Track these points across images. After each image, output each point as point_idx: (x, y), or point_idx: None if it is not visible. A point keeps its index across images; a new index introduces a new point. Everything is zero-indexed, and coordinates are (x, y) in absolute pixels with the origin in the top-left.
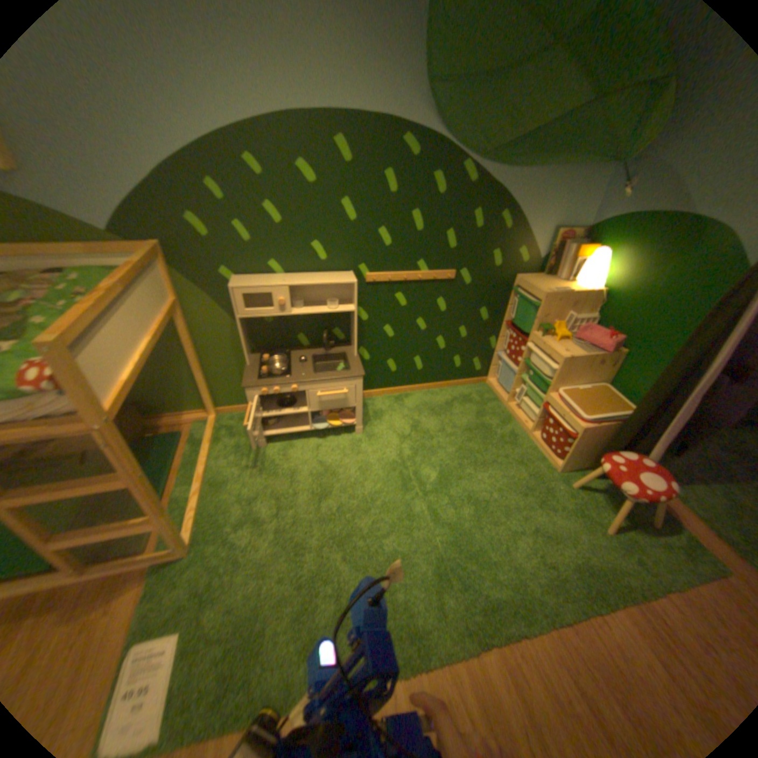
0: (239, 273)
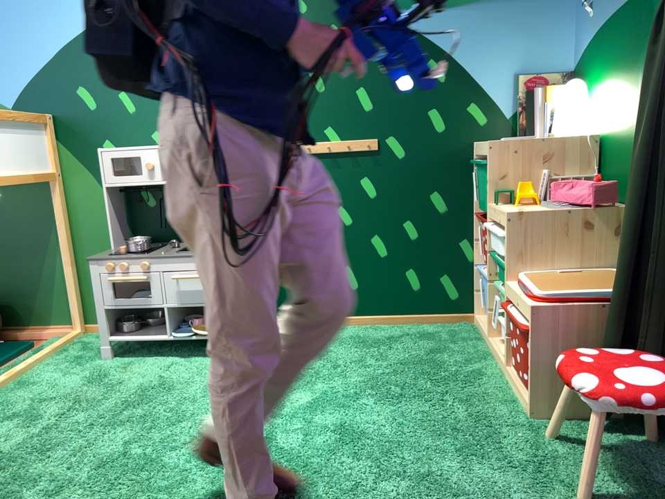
0: (121, 147)
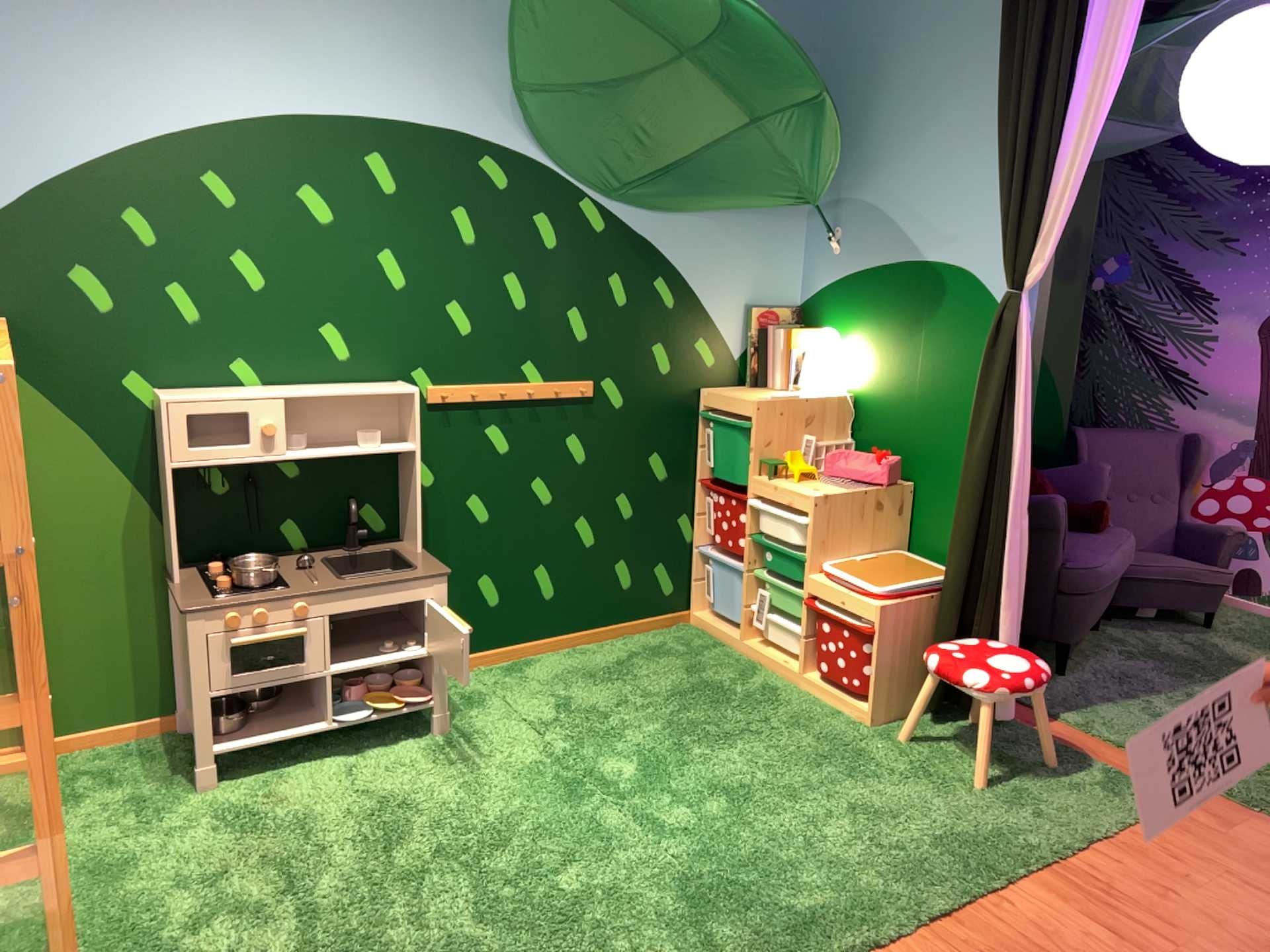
0: (176, 388)
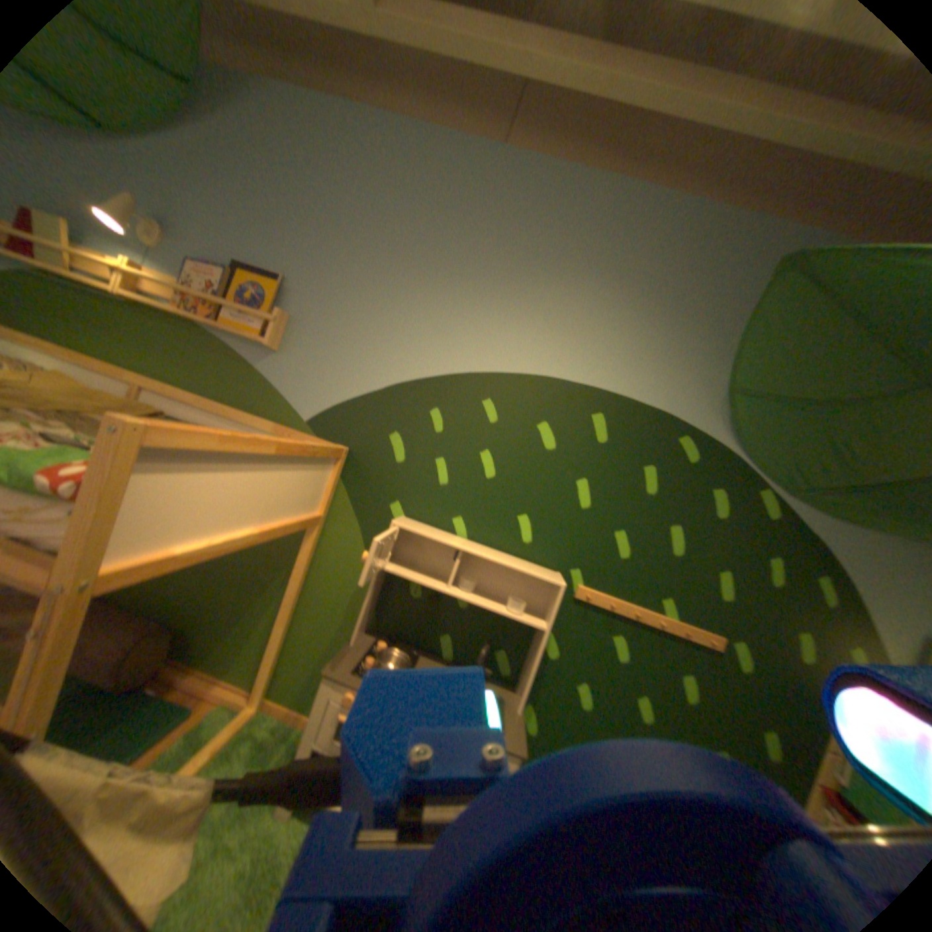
0: (410, 515)
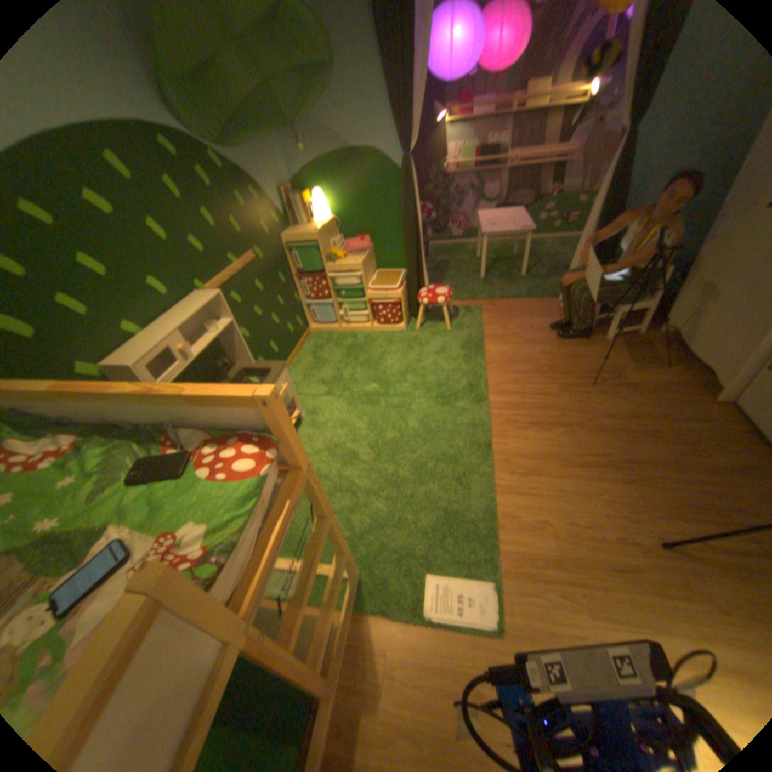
0: (97, 358)
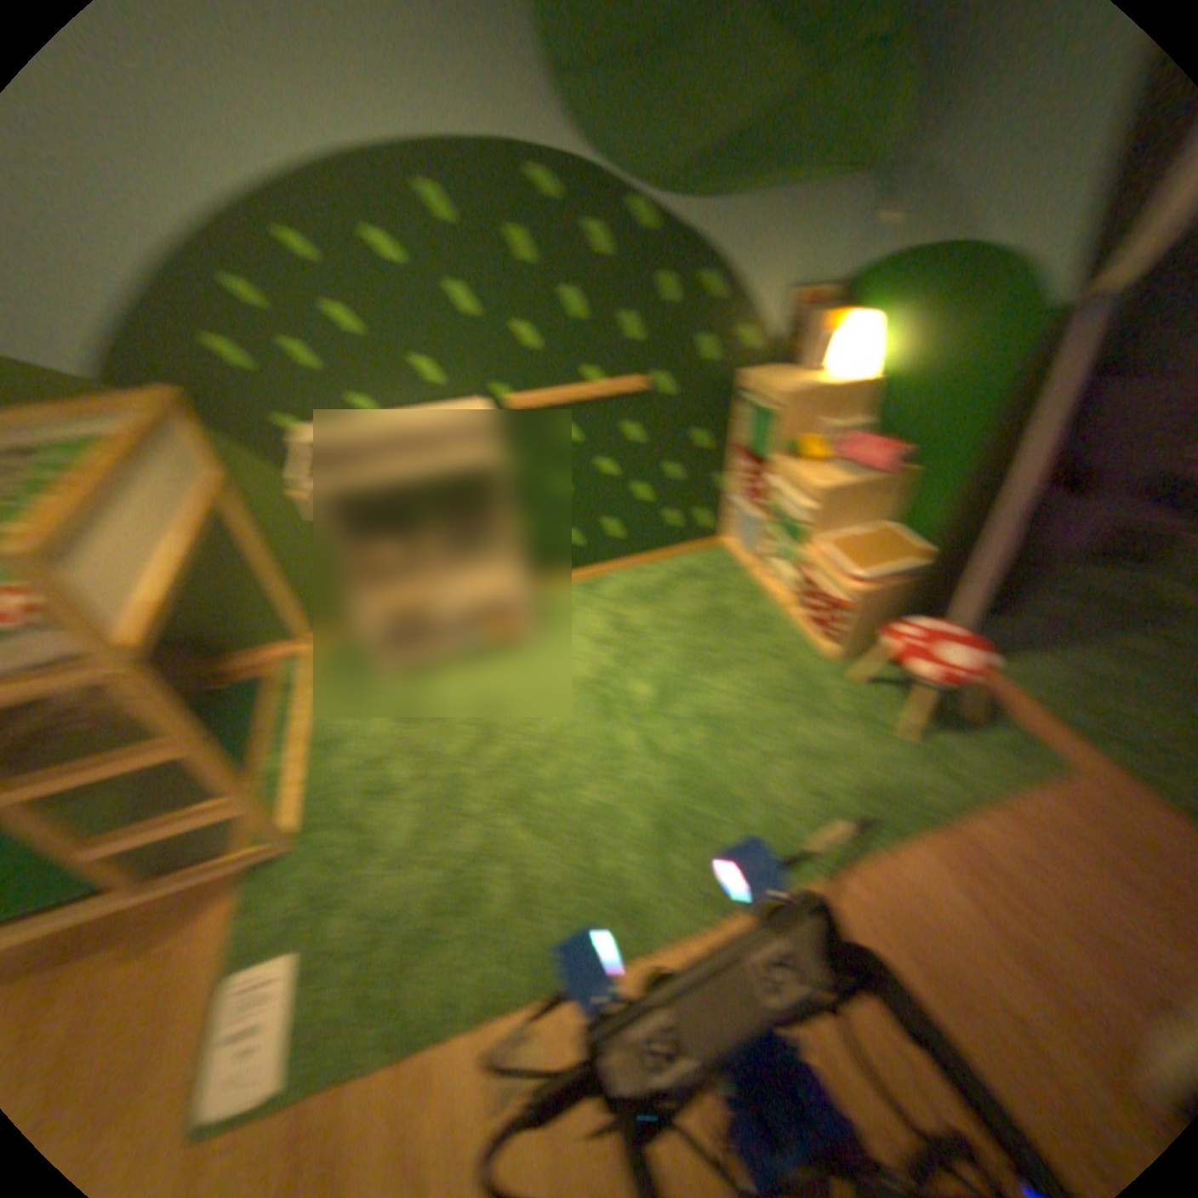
0: (301, 421)
